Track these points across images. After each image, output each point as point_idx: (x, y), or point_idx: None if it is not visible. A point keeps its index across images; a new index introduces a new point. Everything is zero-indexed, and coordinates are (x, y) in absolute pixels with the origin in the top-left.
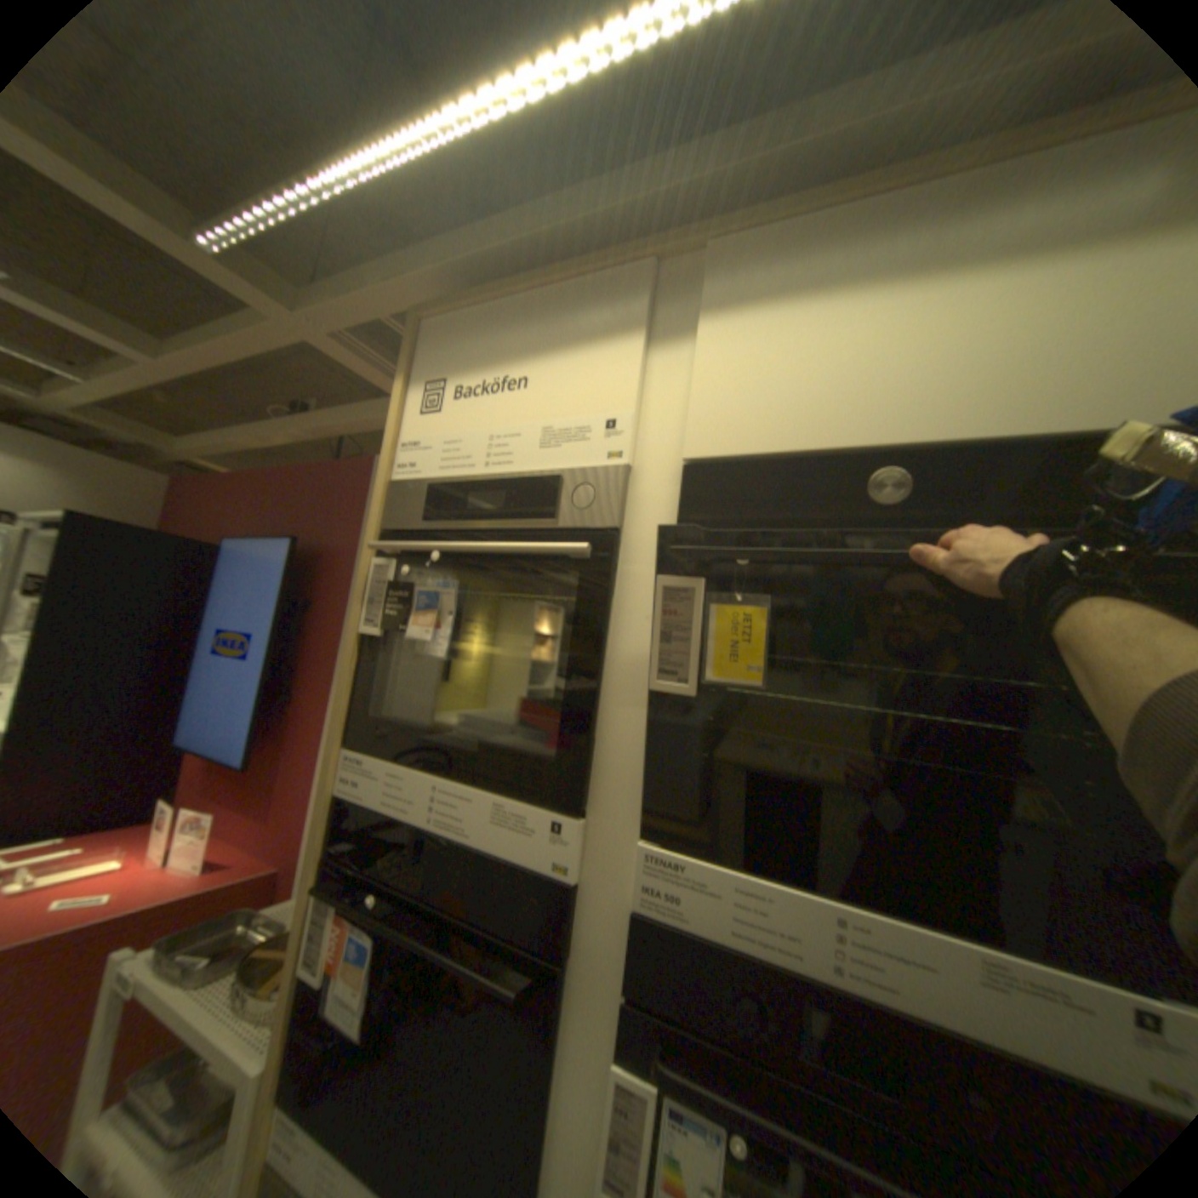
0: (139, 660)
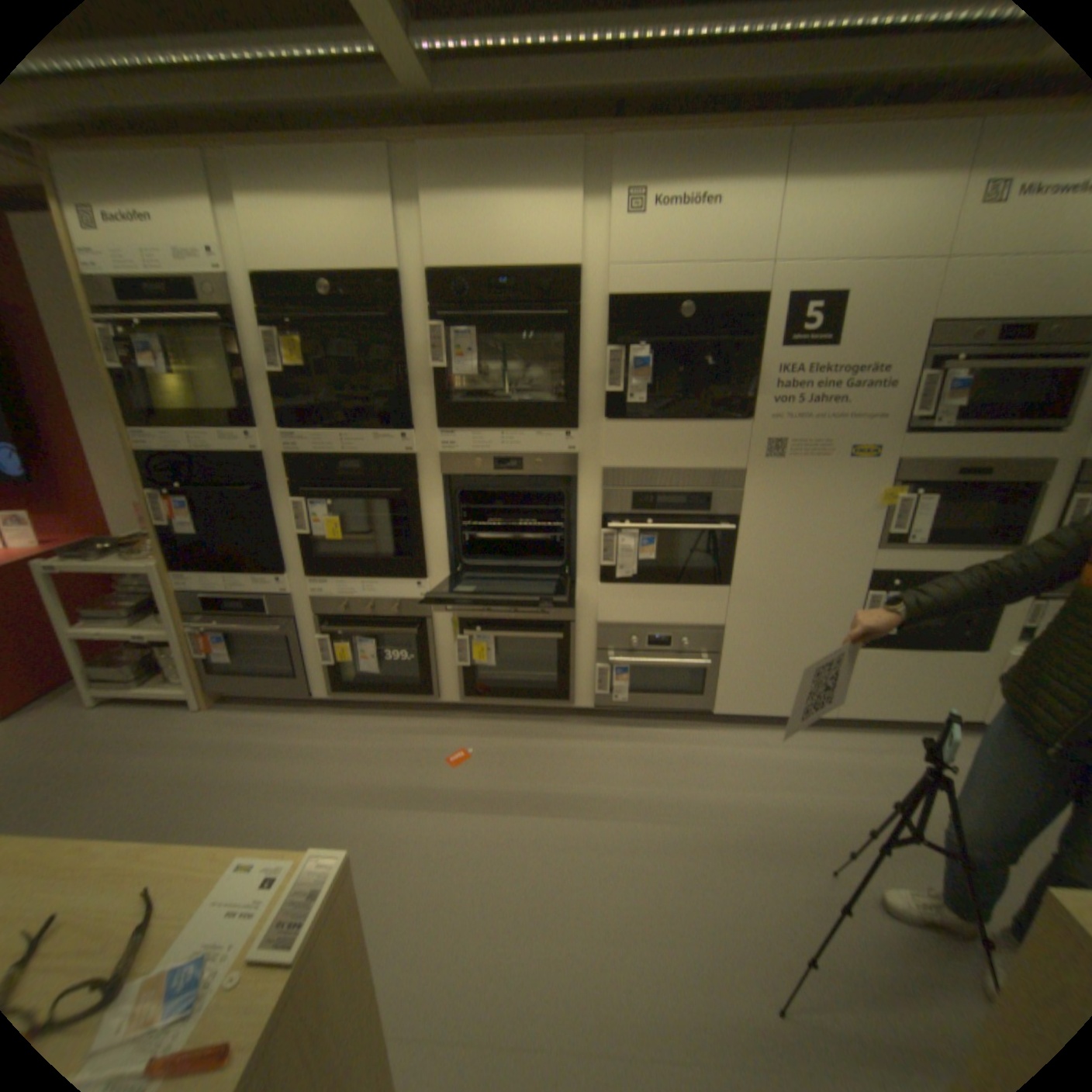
0: None
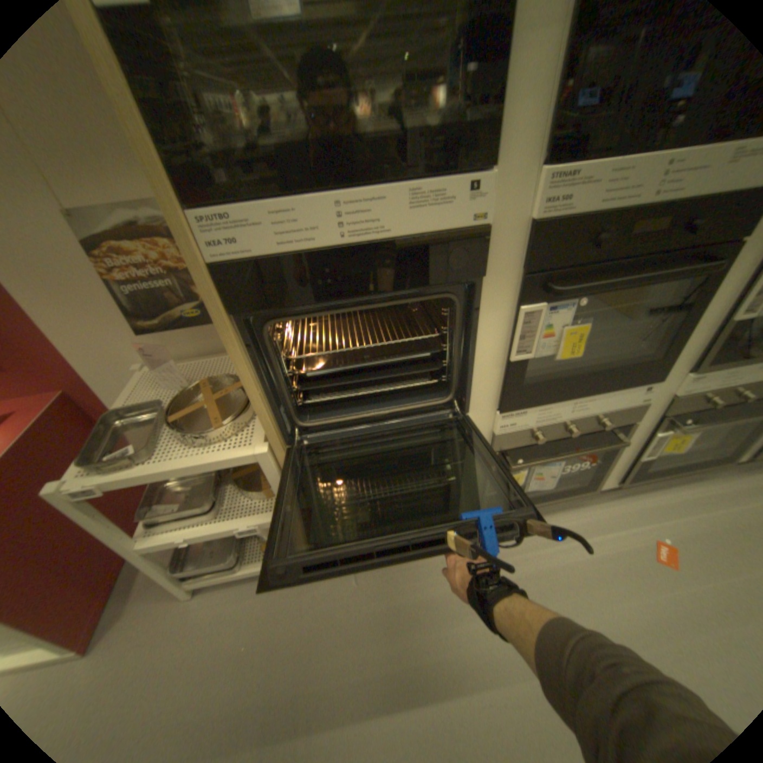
0: None
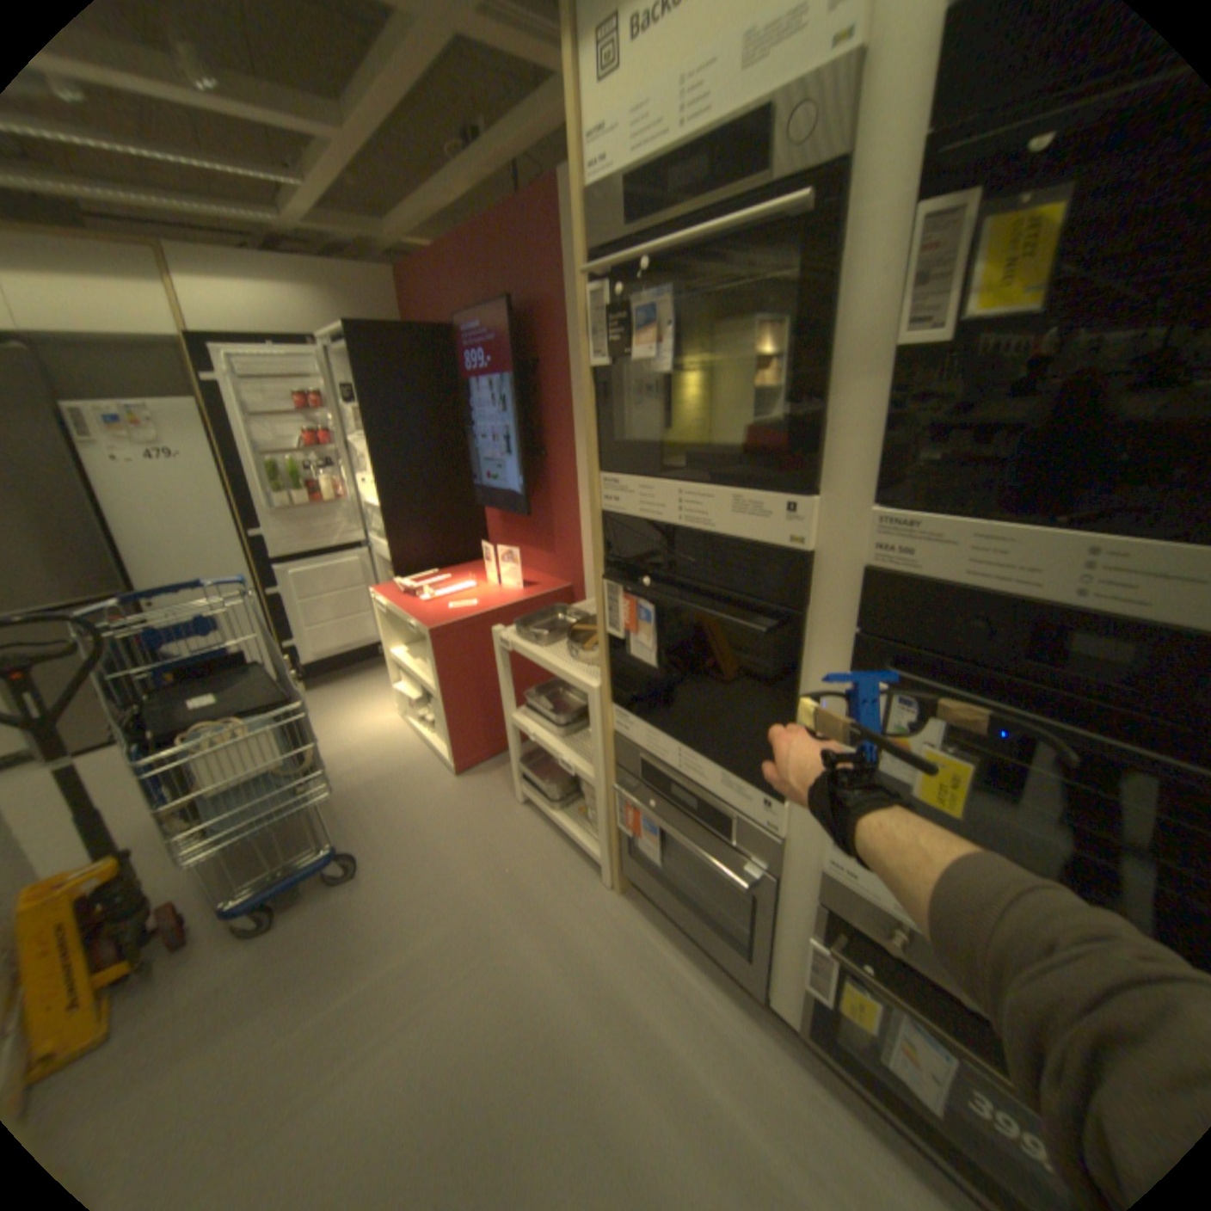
0: (429, 441)
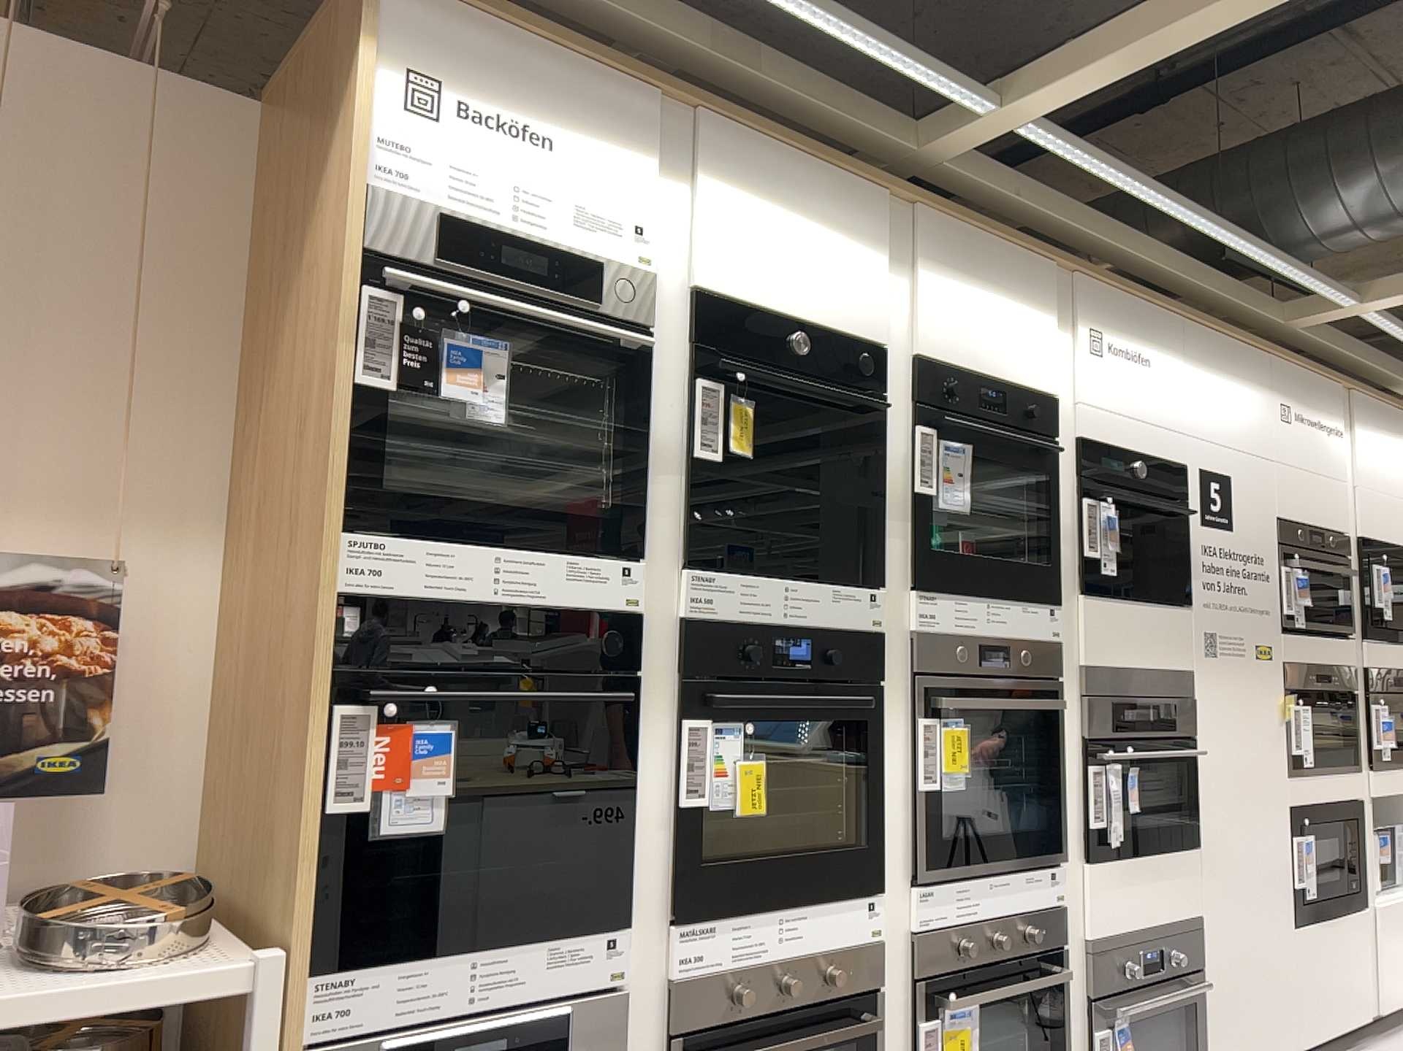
0: None
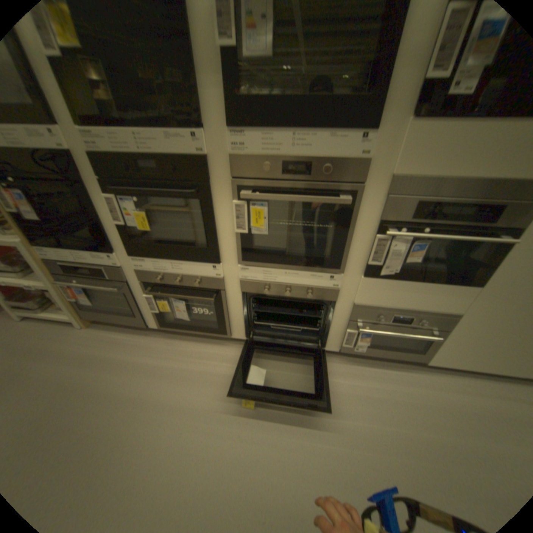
0: None
